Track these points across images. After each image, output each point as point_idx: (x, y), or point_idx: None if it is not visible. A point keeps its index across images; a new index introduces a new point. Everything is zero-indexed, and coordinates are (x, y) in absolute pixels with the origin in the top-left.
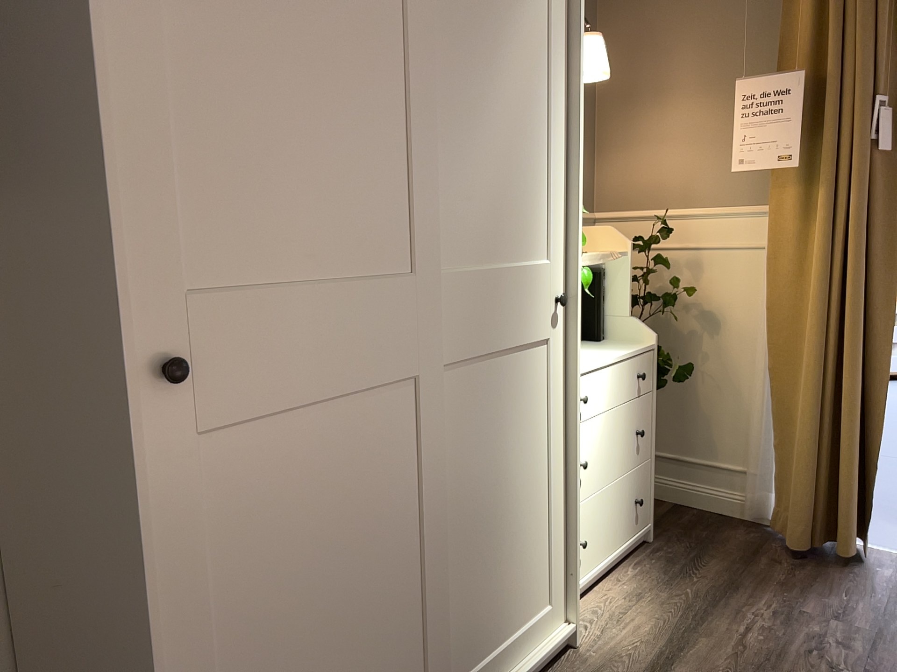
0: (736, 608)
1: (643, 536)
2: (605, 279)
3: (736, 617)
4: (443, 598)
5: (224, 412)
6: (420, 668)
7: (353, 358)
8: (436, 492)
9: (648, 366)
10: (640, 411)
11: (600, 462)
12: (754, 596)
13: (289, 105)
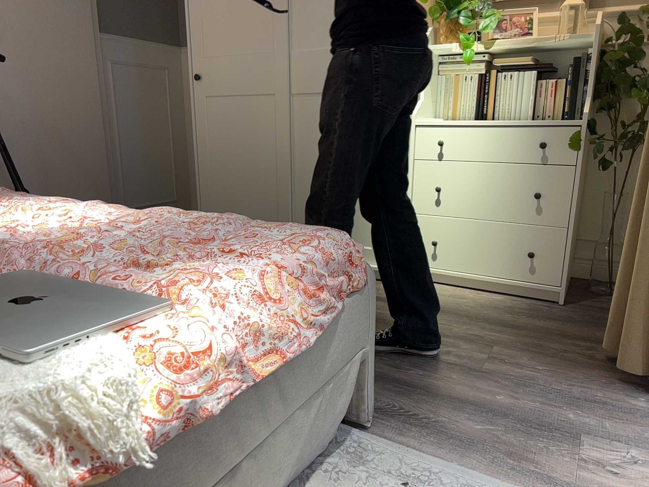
0: (473, 326)
1: (548, 293)
2: (589, 63)
3: (459, 324)
4: (292, 194)
5: (211, 93)
6: (275, 212)
7: (247, 83)
8: (282, 145)
9: (564, 140)
10: (544, 178)
11: (466, 196)
12: (502, 334)
13: (228, 0)
